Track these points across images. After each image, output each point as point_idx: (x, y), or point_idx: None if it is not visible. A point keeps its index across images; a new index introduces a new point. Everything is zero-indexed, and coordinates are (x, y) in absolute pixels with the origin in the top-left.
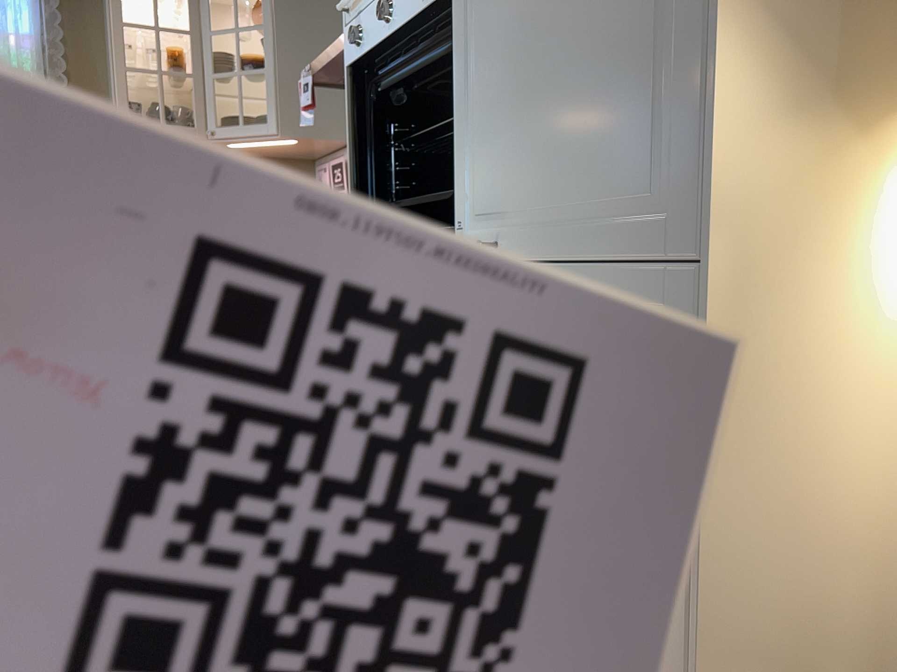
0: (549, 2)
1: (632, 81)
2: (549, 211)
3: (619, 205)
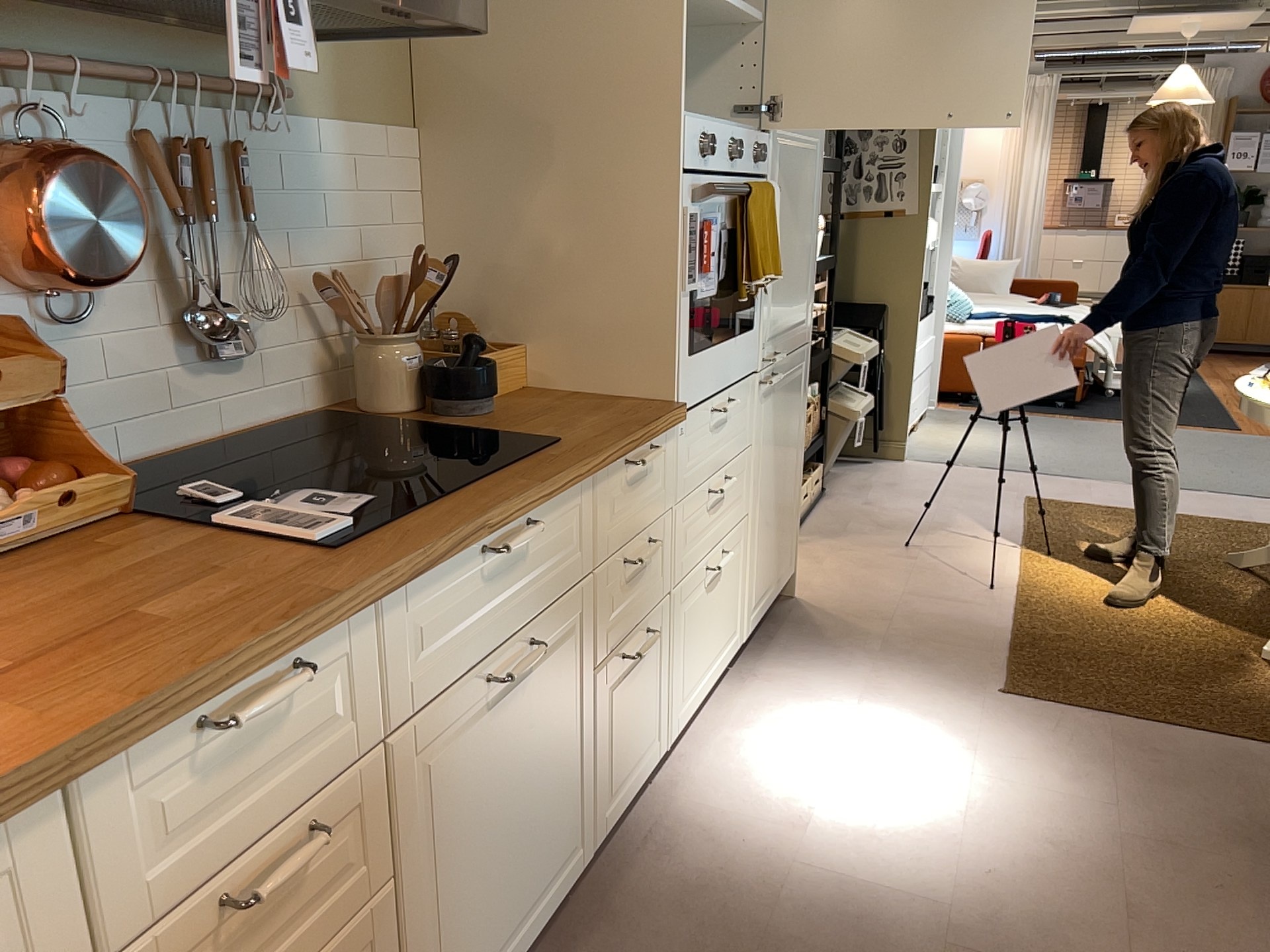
0: (791, 224)
1: (803, 273)
2: (785, 330)
3: (797, 324)
